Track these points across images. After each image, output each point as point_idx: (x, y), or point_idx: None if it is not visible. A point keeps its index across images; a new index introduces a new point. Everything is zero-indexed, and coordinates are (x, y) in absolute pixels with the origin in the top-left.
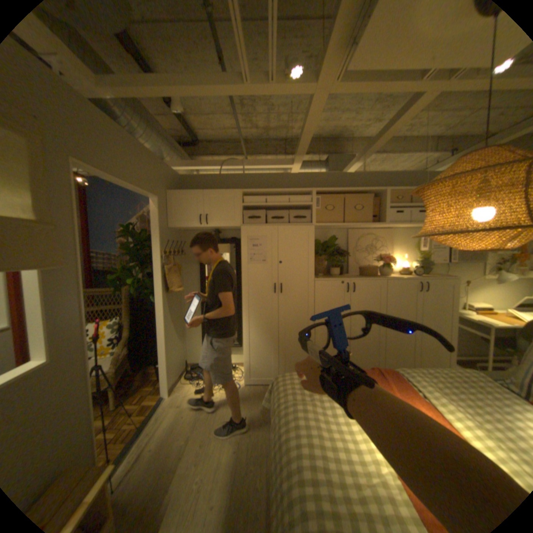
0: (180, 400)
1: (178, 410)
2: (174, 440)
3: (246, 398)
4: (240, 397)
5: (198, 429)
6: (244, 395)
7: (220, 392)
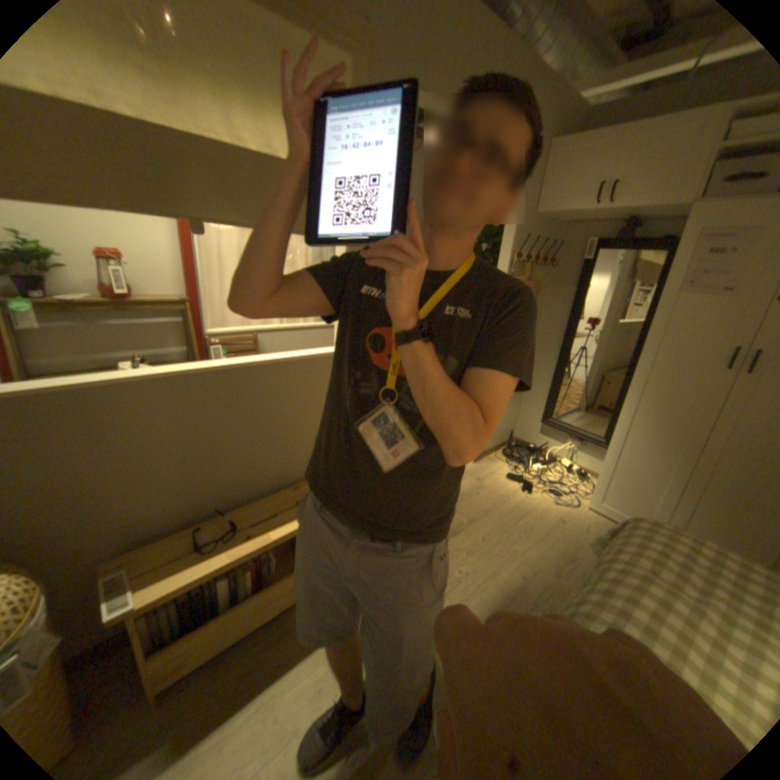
0: (485, 473)
1: (477, 483)
2: (458, 511)
3: (583, 526)
4: (572, 519)
5: (491, 519)
6: (581, 521)
7: (544, 494)
